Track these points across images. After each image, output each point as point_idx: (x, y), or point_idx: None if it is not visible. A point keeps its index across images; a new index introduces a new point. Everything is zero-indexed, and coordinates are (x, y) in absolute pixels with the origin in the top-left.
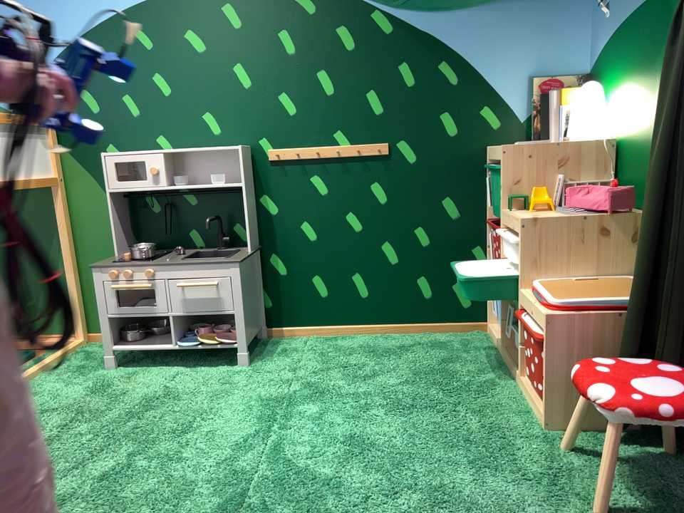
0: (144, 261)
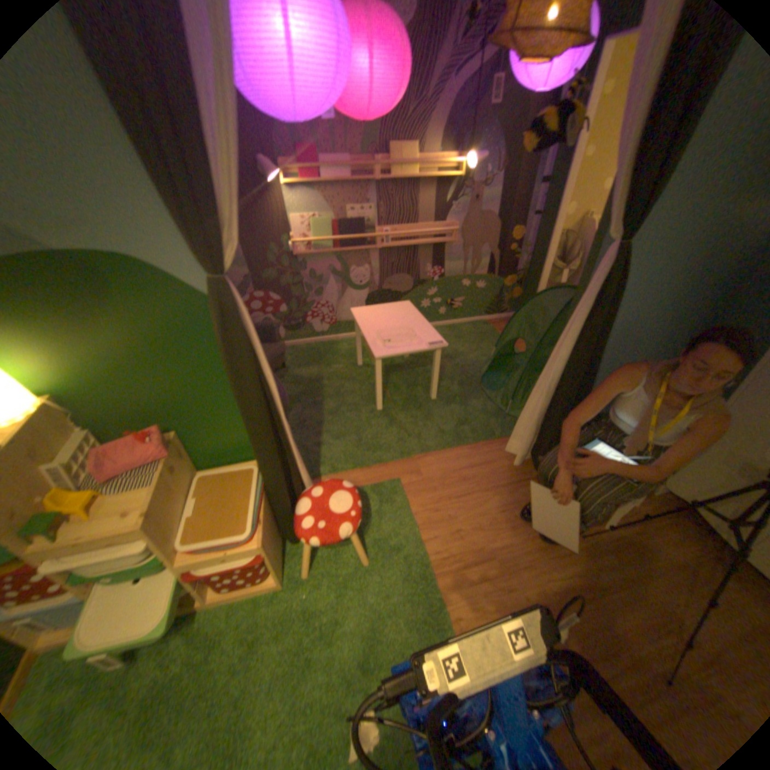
0: None
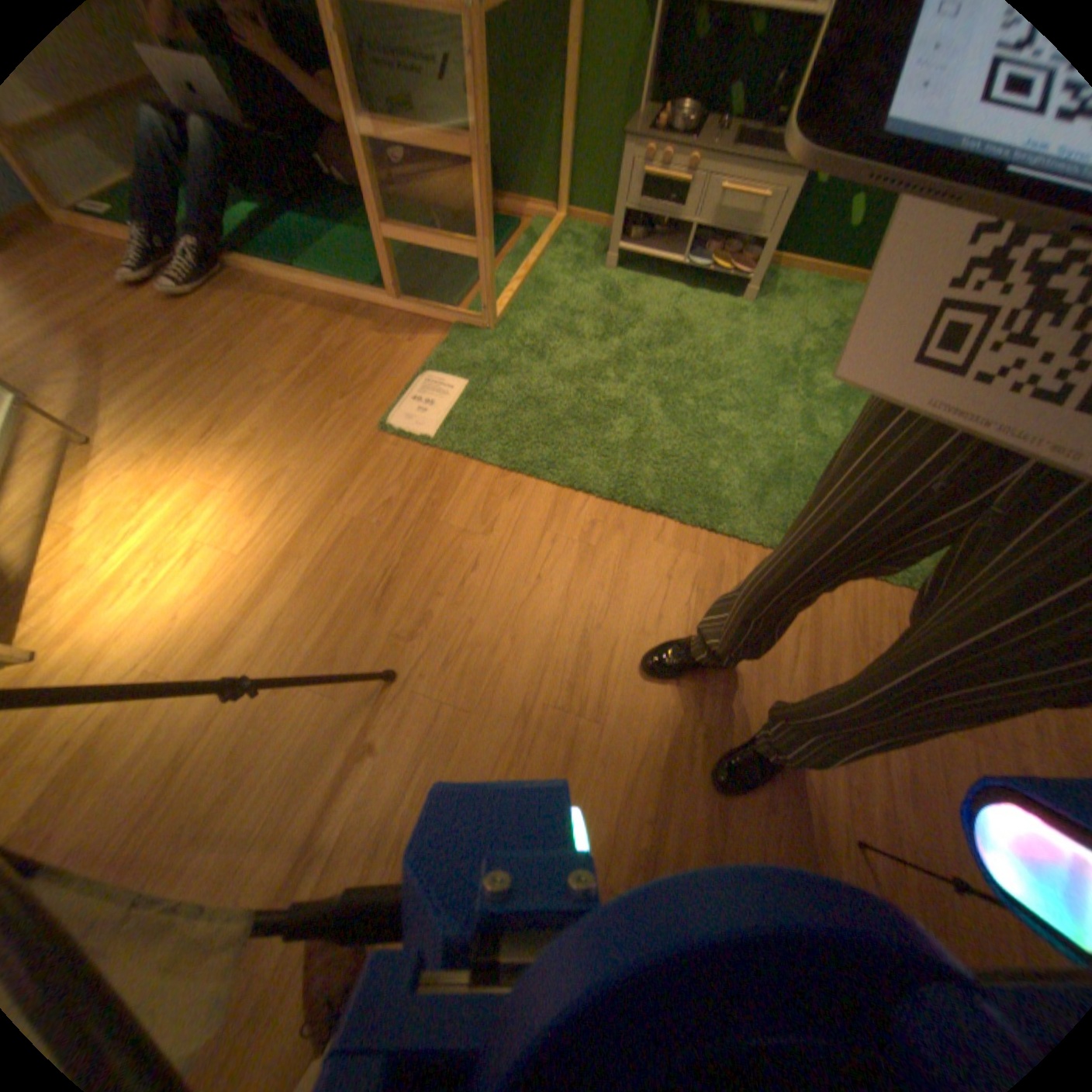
0: (683, 135)
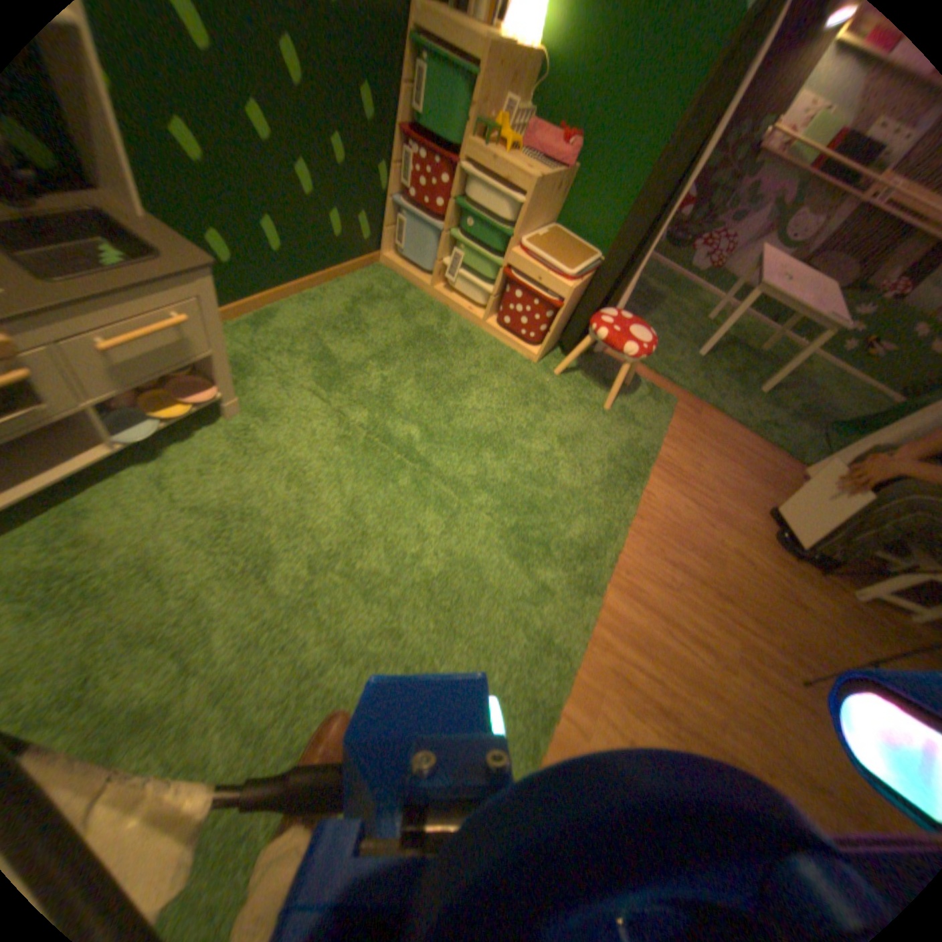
0: None
